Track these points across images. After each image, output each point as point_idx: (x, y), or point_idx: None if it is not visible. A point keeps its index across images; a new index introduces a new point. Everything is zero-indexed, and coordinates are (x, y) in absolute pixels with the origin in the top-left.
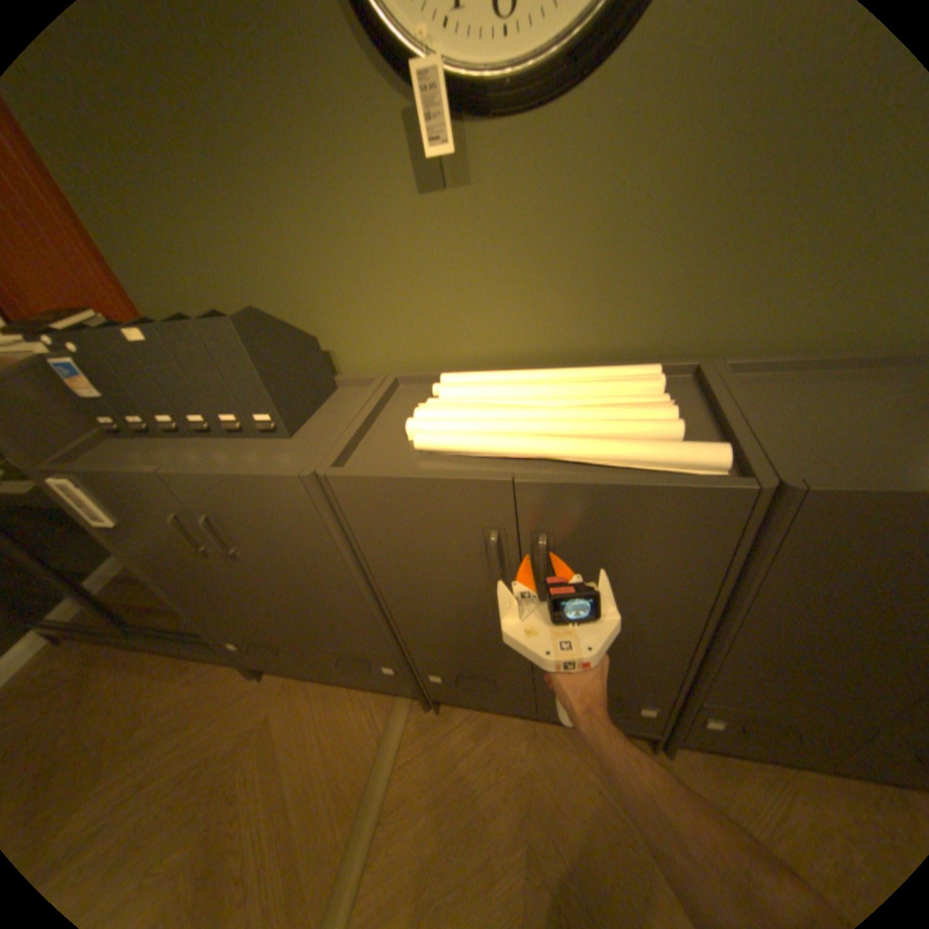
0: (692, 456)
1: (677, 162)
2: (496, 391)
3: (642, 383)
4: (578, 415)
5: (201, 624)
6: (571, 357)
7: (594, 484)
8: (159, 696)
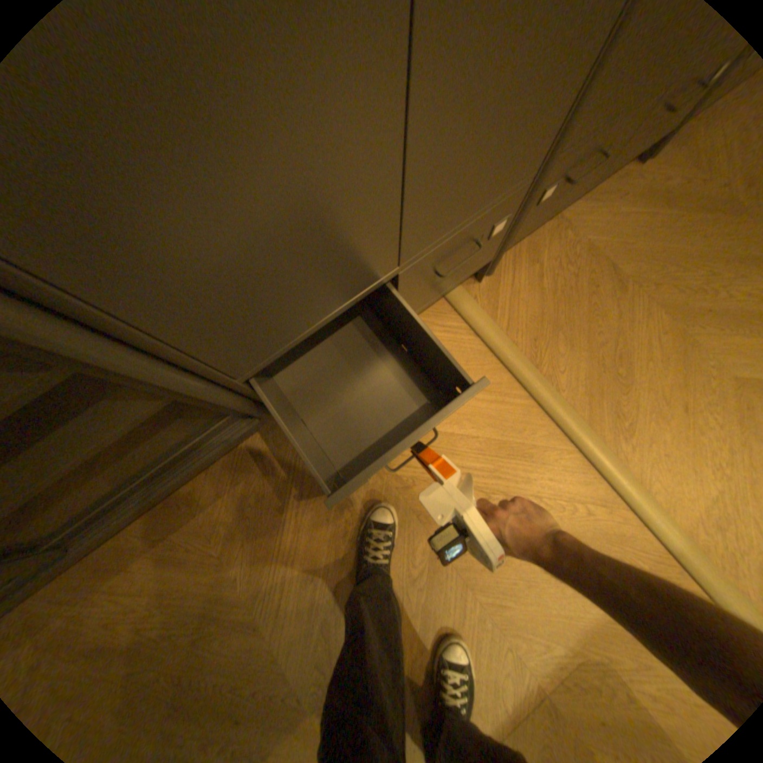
0: None
1: None
2: None
3: None
4: None
5: (235, 381)
6: None
7: None
8: (201, 539)
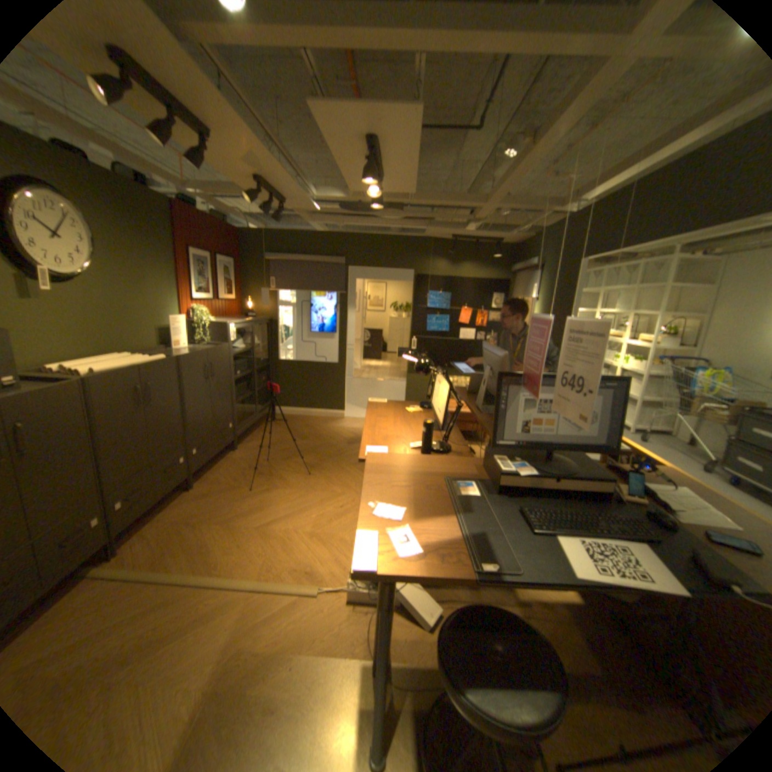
0: (159, 357)
1: (98, 302)
2: (86, 361)
3: (124, 354)
4: (124, 359)
5: None
6: (83, 357)
7: (153, 362)
8: None
